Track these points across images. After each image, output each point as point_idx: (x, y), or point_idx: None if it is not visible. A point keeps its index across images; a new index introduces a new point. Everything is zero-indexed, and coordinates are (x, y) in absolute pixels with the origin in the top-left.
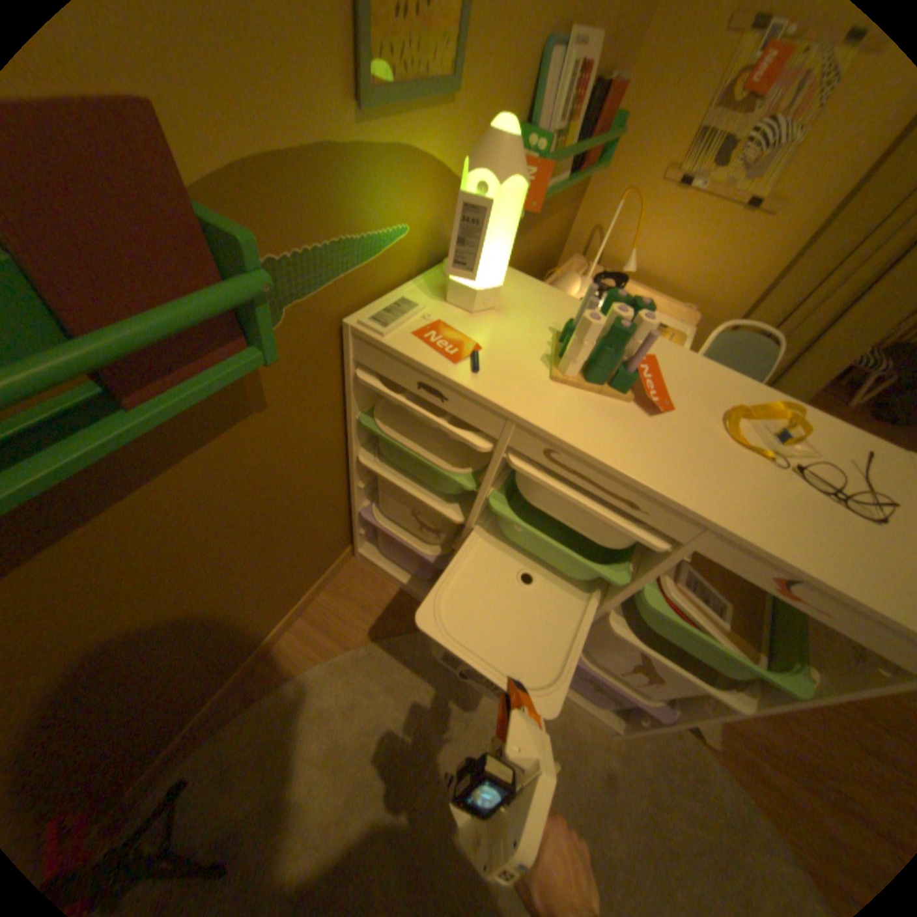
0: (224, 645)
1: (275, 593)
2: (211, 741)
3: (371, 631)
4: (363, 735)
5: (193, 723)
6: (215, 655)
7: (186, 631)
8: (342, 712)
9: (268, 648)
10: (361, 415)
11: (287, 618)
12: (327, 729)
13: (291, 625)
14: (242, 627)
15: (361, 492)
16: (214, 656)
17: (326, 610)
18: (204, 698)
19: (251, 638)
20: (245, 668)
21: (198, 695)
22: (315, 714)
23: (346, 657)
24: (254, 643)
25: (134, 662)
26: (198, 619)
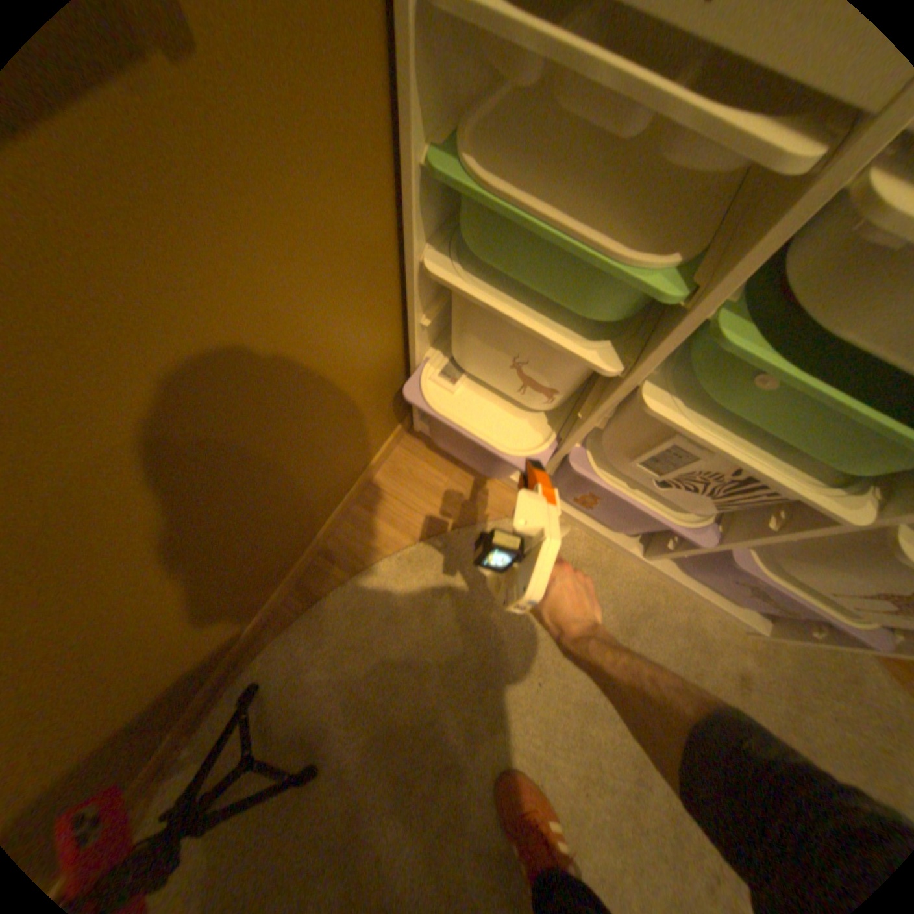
0: (263, 553)
1: (318, 482)
2: (275, 642)
3: (443, 517)
4: (448, 634)
5: (249, 627)
6: (253, 566)
7: (192, 556)
8: (420, 610)
9: (323, 540)
10: (430, 146)
11: (340, 506)
12: (405, 629)
13: (346, 512)
14: (282, 529)
15: (423, 331)
16: (252, 567)
17: (386, 493)
18: (255, 604)
19: (298, 536)
20: (299, 565)
21: (245, 605)
22: (389, 613)
23: (417, 549)
24: (304, 539)
25: (111, 616)
26: (205, 539)
